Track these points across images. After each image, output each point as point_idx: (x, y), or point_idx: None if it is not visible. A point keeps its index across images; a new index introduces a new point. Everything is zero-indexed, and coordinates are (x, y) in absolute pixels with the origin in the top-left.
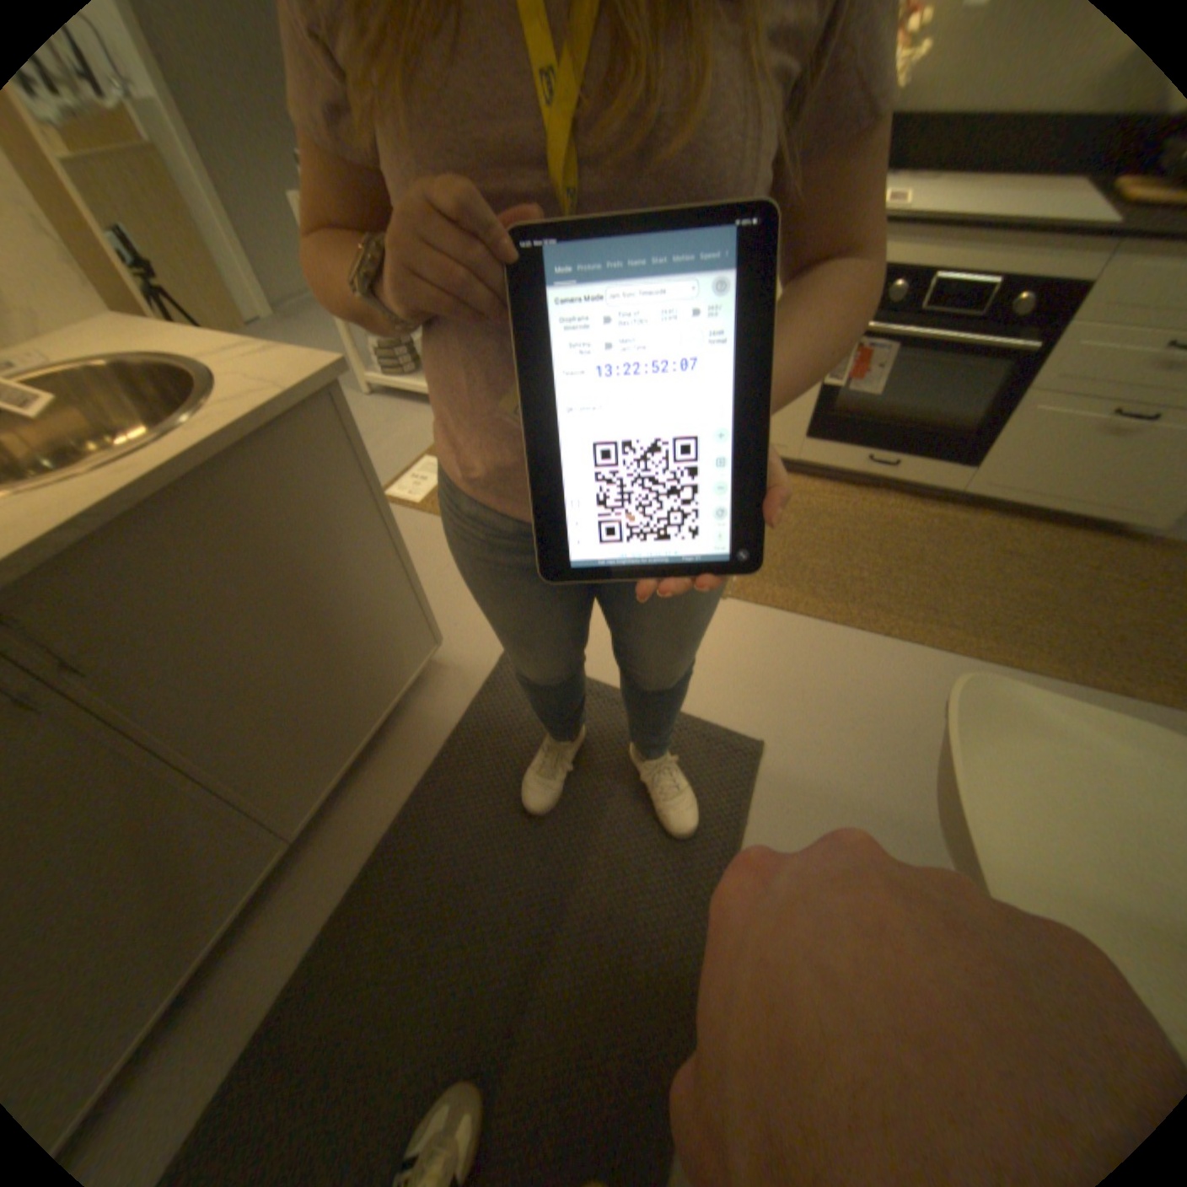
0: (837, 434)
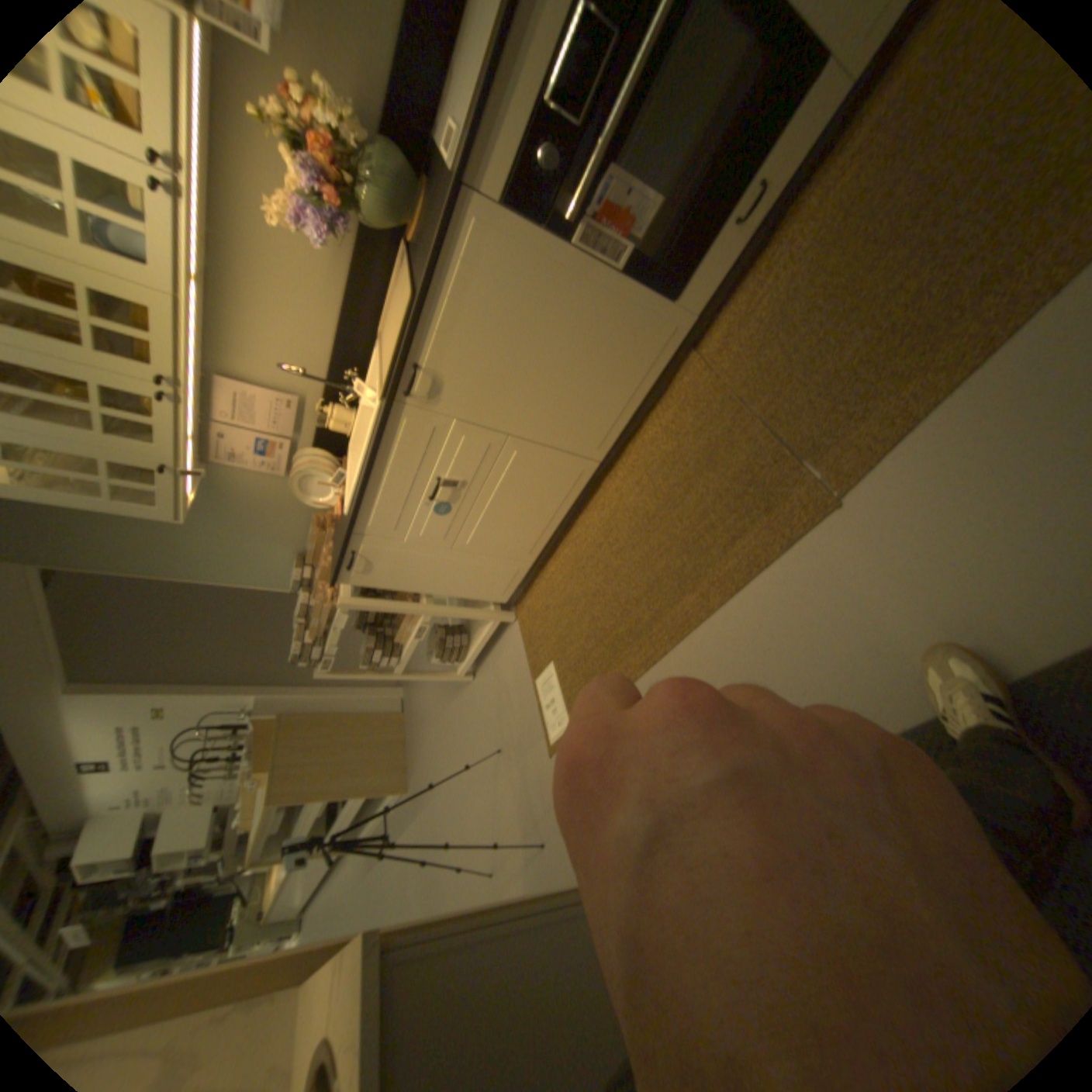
0: (692, 262)
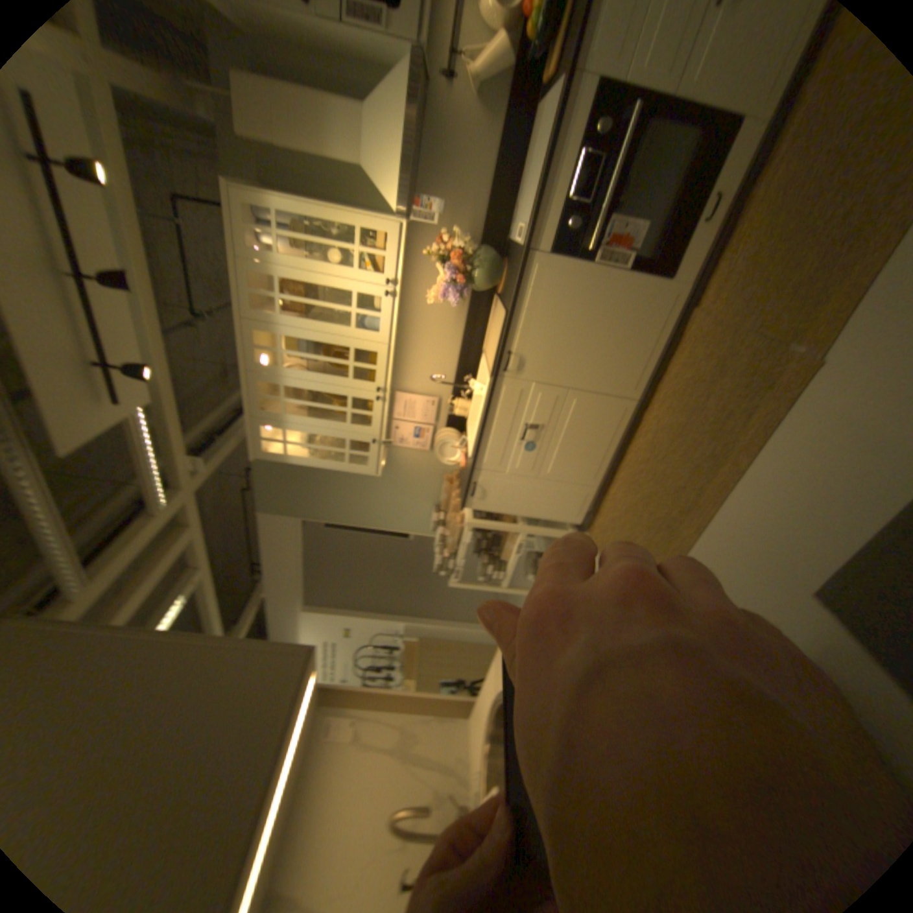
0: (680, 252)
